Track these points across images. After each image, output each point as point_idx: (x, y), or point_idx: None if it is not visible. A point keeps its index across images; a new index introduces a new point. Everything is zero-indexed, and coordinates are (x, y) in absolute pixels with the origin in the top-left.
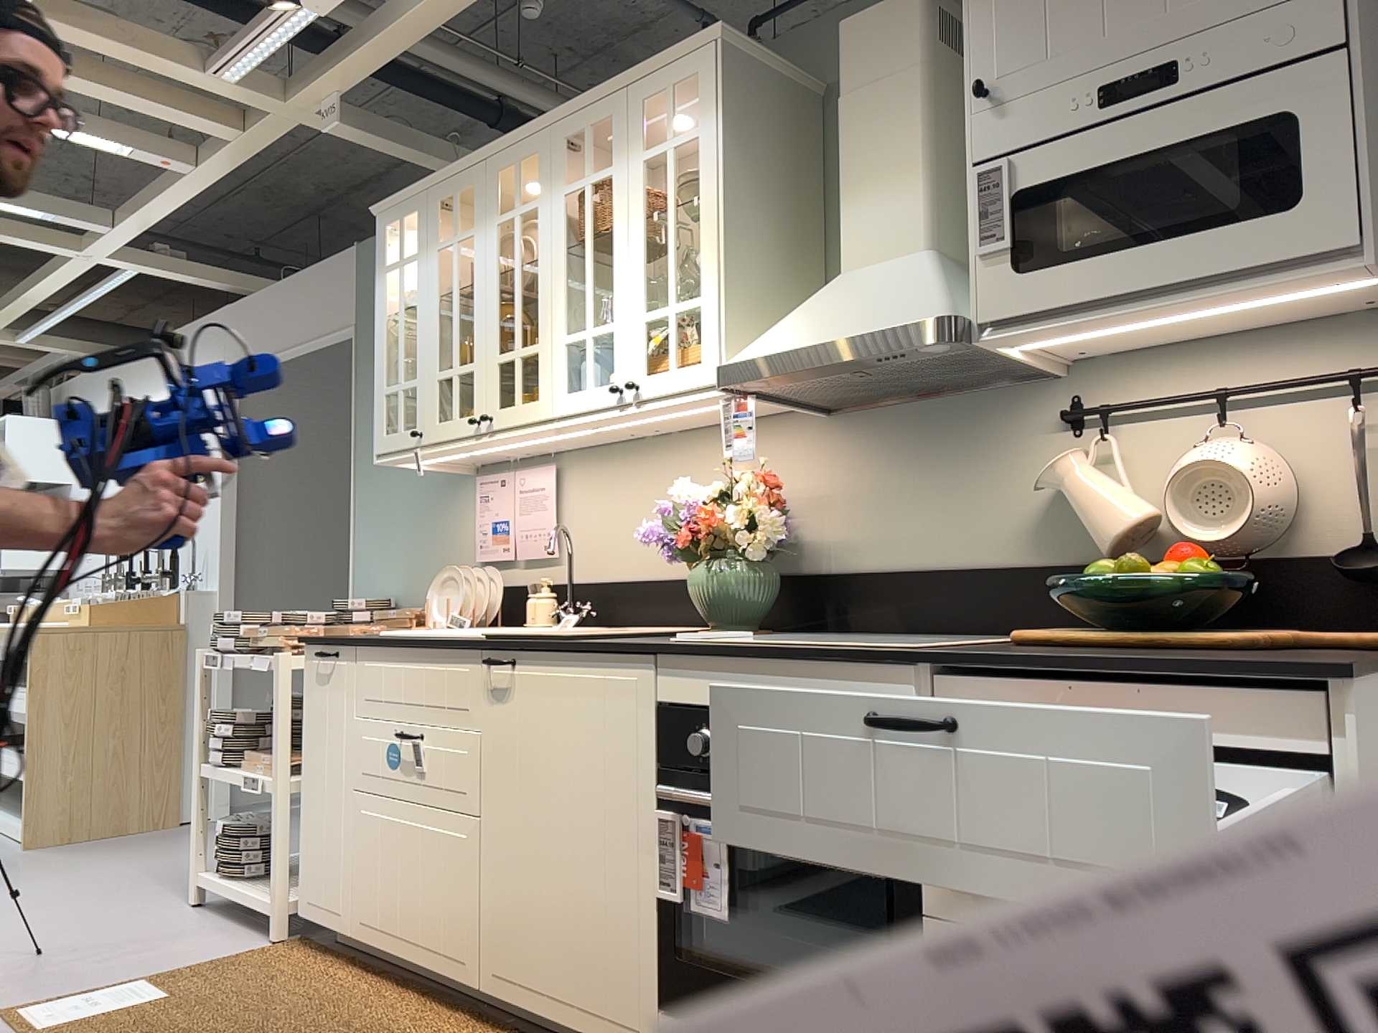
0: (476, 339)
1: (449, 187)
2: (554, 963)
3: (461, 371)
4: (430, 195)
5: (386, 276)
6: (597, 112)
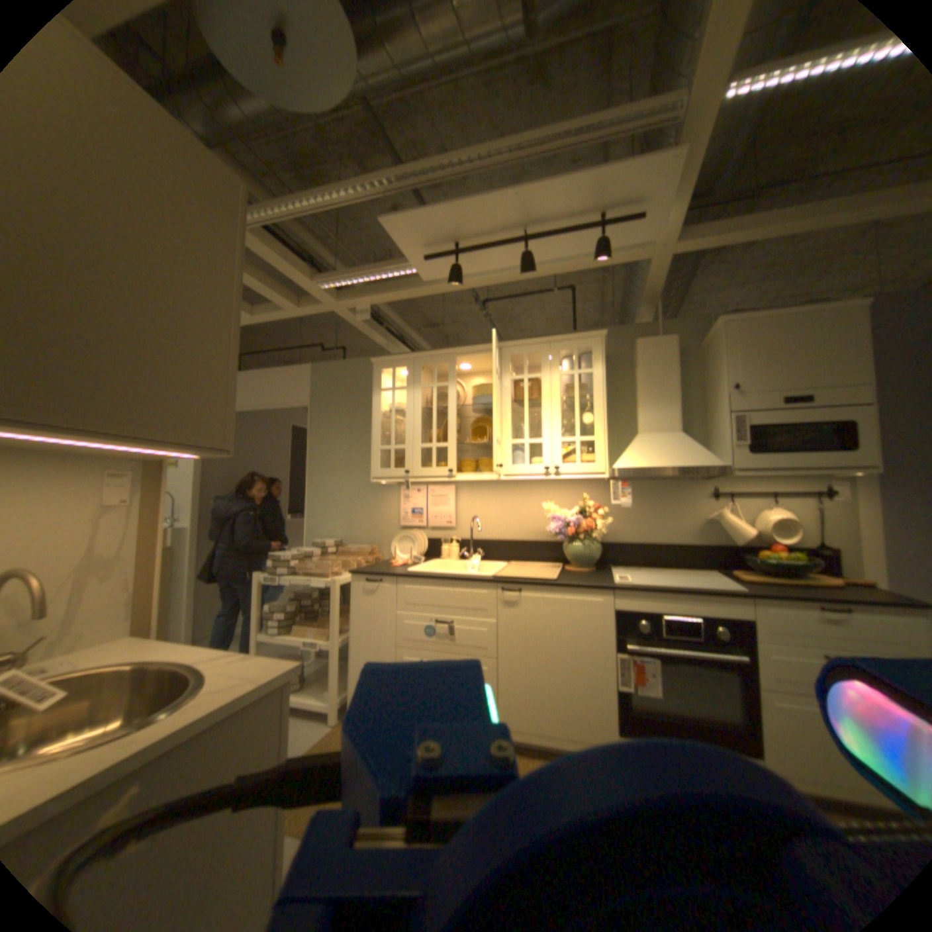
0: (449, 432)
1: (429, 359)
2: (550, 721)
3: (438, 446)
4: (414, 361)
5: (380, 392)
6: (530, 347)
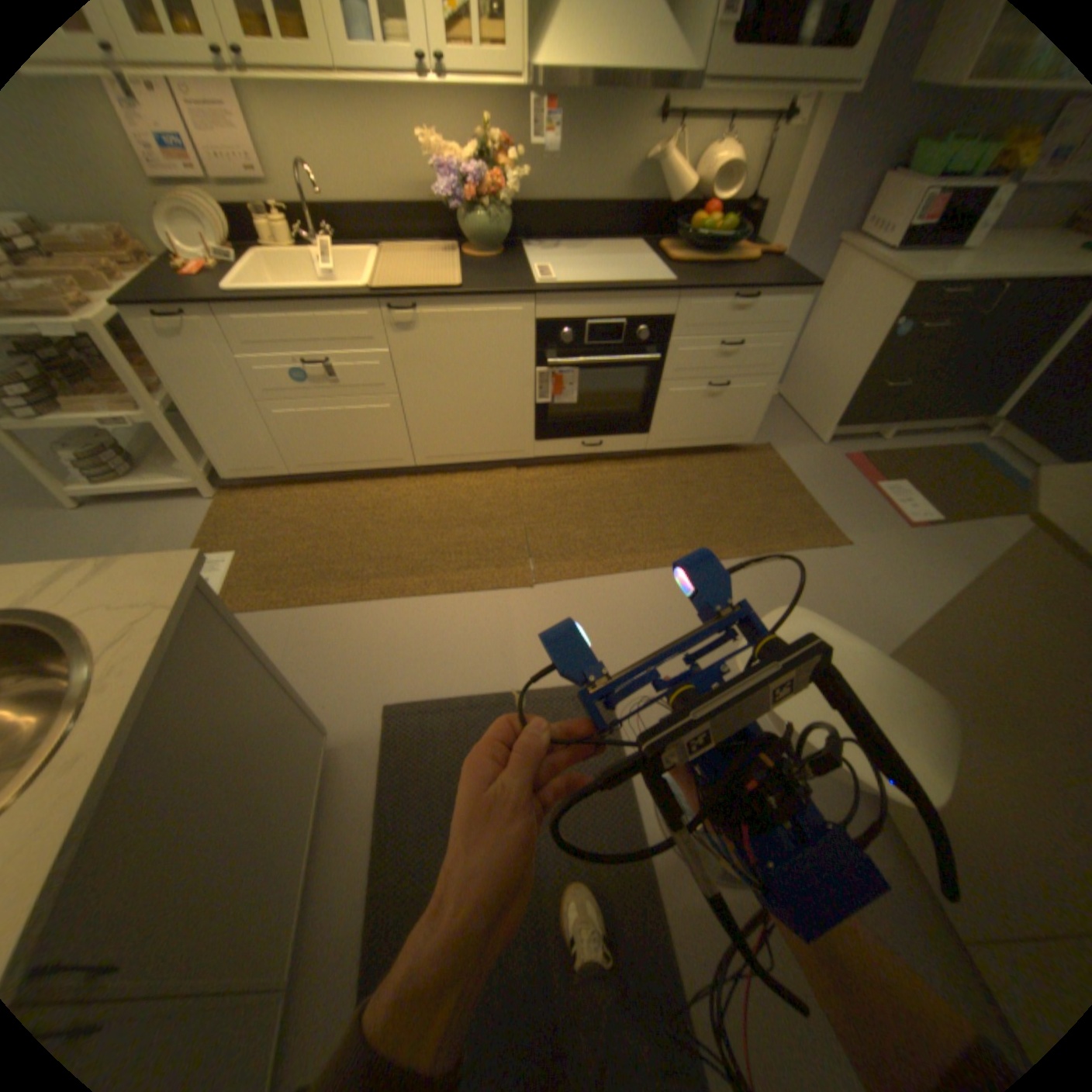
0: None
1: None
2: (471, 444)
3: None
4: None
5: None
6: None
